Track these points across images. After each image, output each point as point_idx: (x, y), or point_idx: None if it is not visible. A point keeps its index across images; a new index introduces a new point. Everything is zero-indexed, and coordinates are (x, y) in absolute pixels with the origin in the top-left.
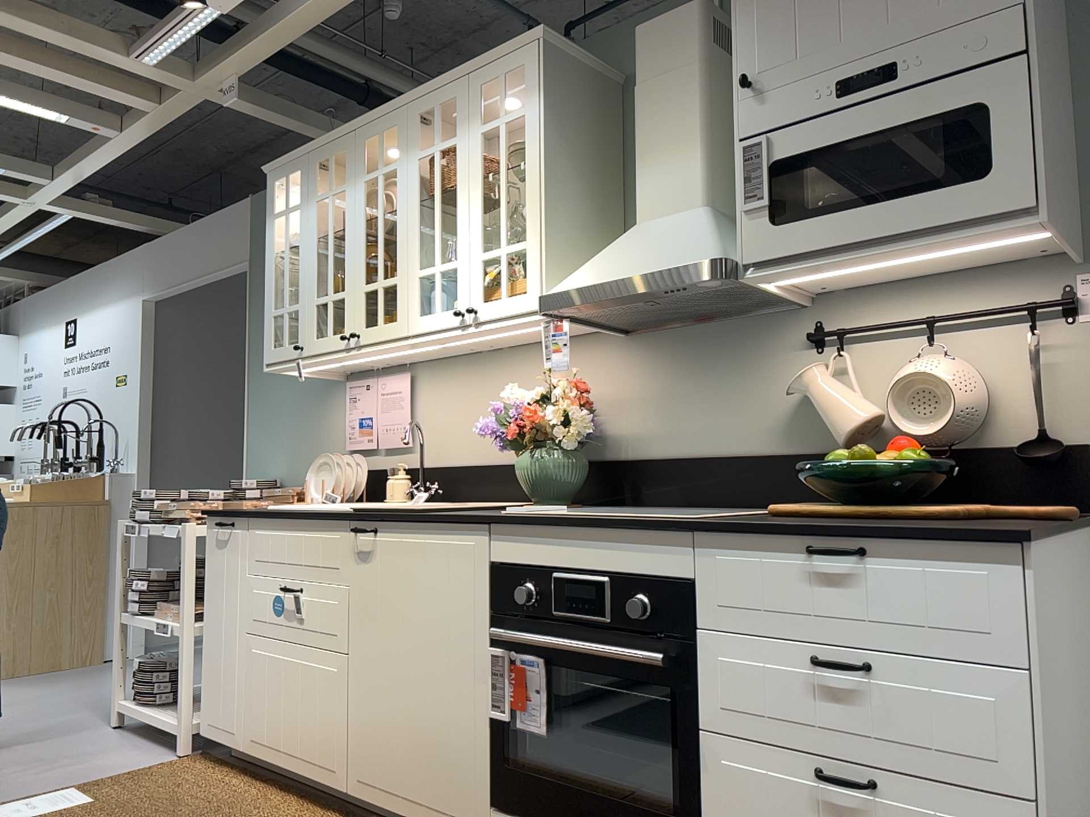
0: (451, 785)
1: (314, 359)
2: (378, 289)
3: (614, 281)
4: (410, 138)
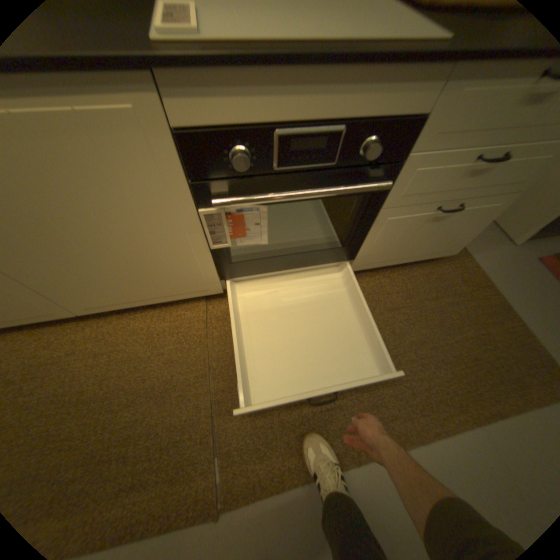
0: (183, 283)
1: None
2: None
3: None
4: None
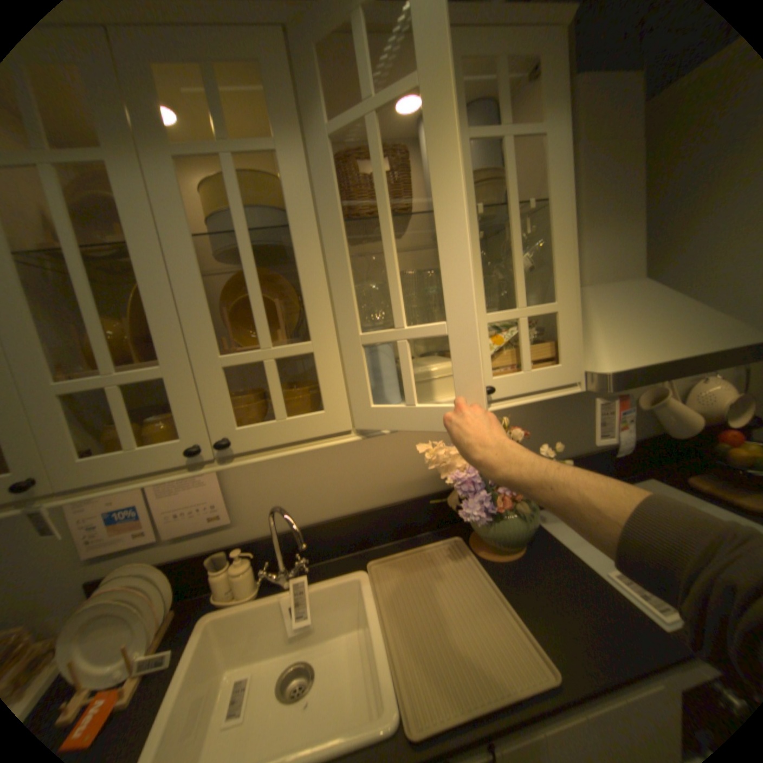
0: None
1: (87, 492)
2: (267, 363)
3: (697, 358)
4: (304, 97)
